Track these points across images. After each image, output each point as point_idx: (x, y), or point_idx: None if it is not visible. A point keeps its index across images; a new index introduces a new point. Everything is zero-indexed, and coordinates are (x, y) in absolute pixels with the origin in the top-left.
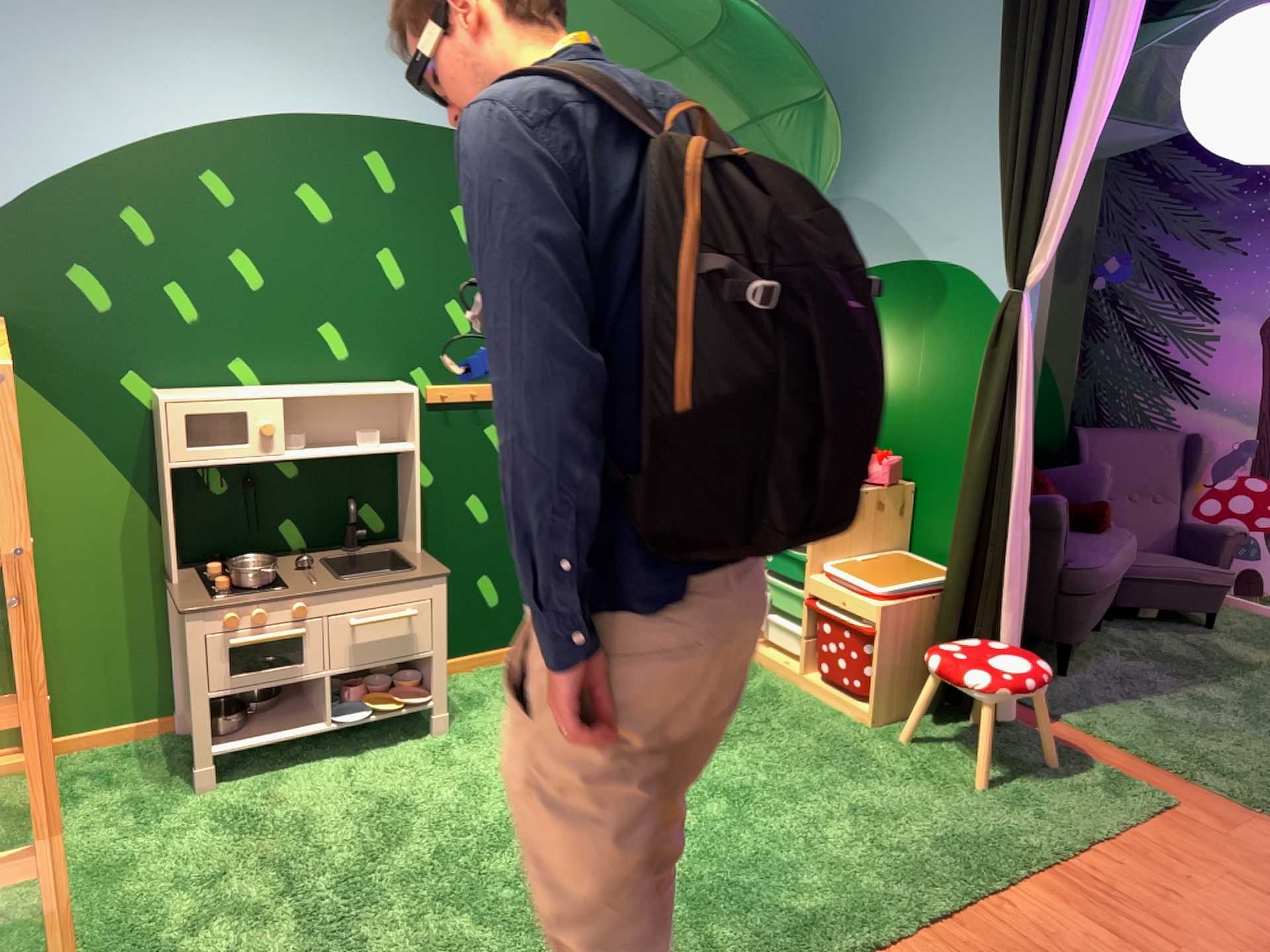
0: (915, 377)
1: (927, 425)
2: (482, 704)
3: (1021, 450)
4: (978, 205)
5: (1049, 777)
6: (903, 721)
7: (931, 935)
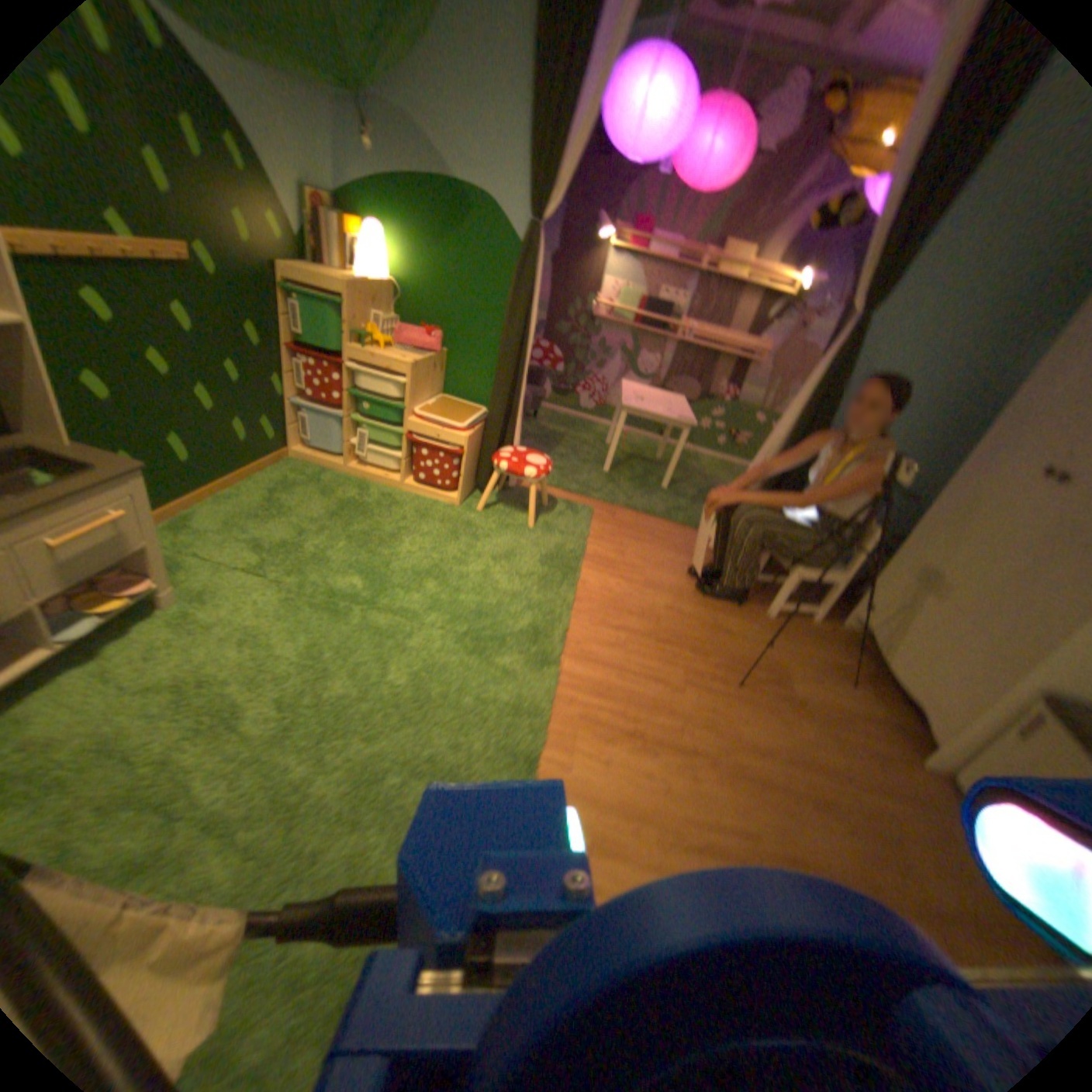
0: (448, 271)
1: (457, 309)
2: (174, 568)
3: (531, 332)
4: (504, 137)
5: (554, 515)
6: (469, 500)
7: (577, 617)
